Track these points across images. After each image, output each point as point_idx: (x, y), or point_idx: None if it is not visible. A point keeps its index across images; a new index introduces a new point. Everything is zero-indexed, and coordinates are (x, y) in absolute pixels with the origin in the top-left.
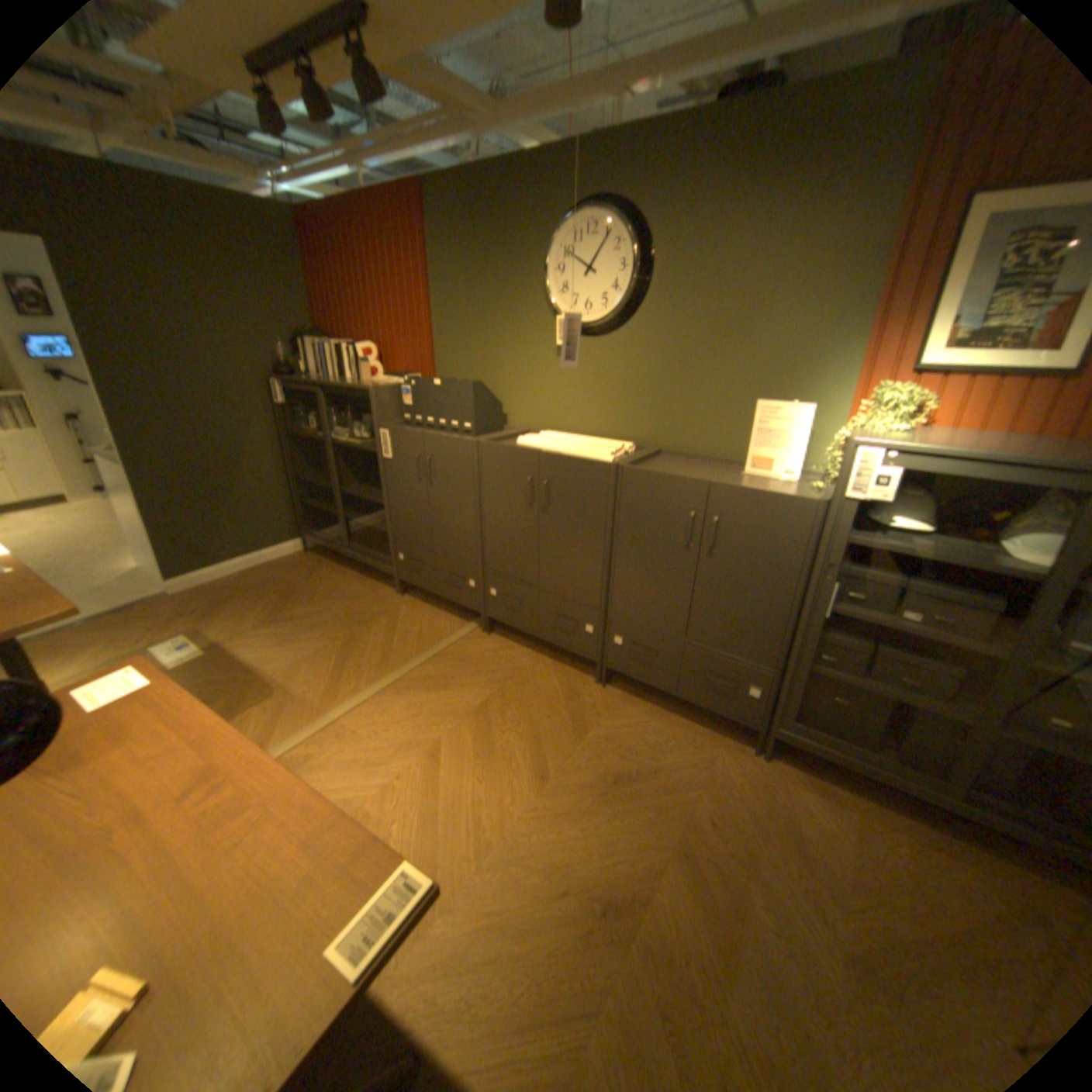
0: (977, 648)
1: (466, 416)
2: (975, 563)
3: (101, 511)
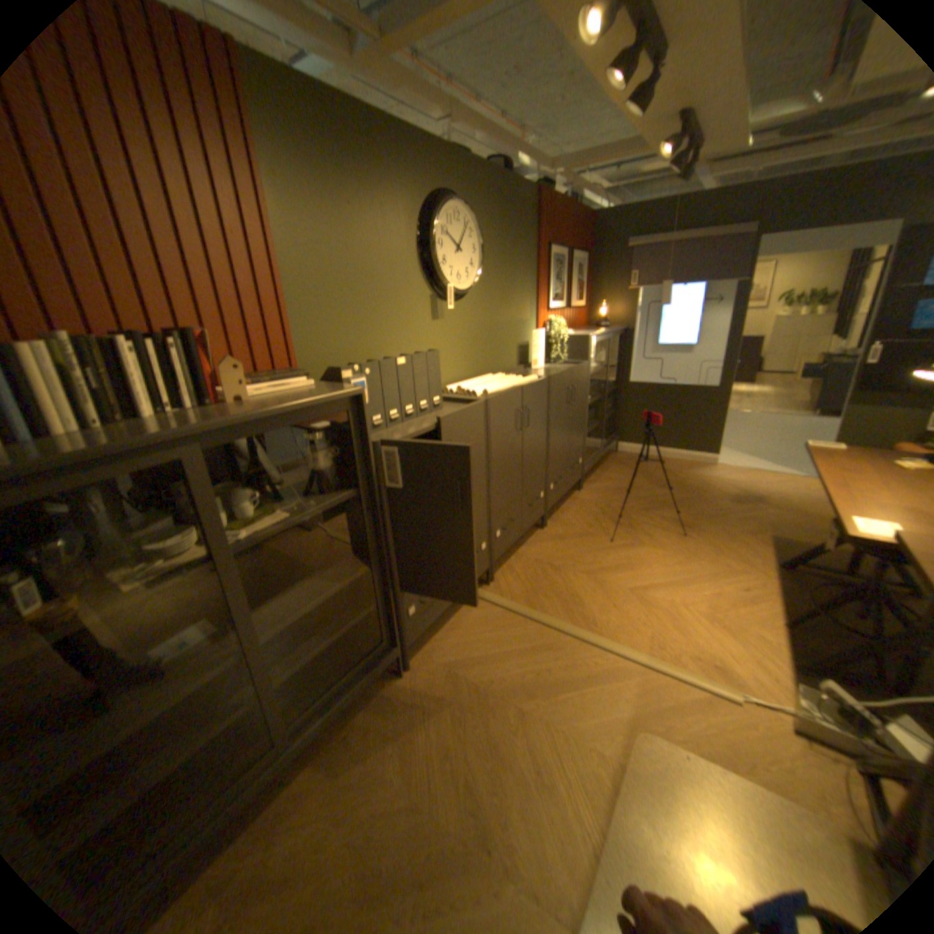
0: (598, 398)
1: (436, 389)
2: (597, 370)
3: None
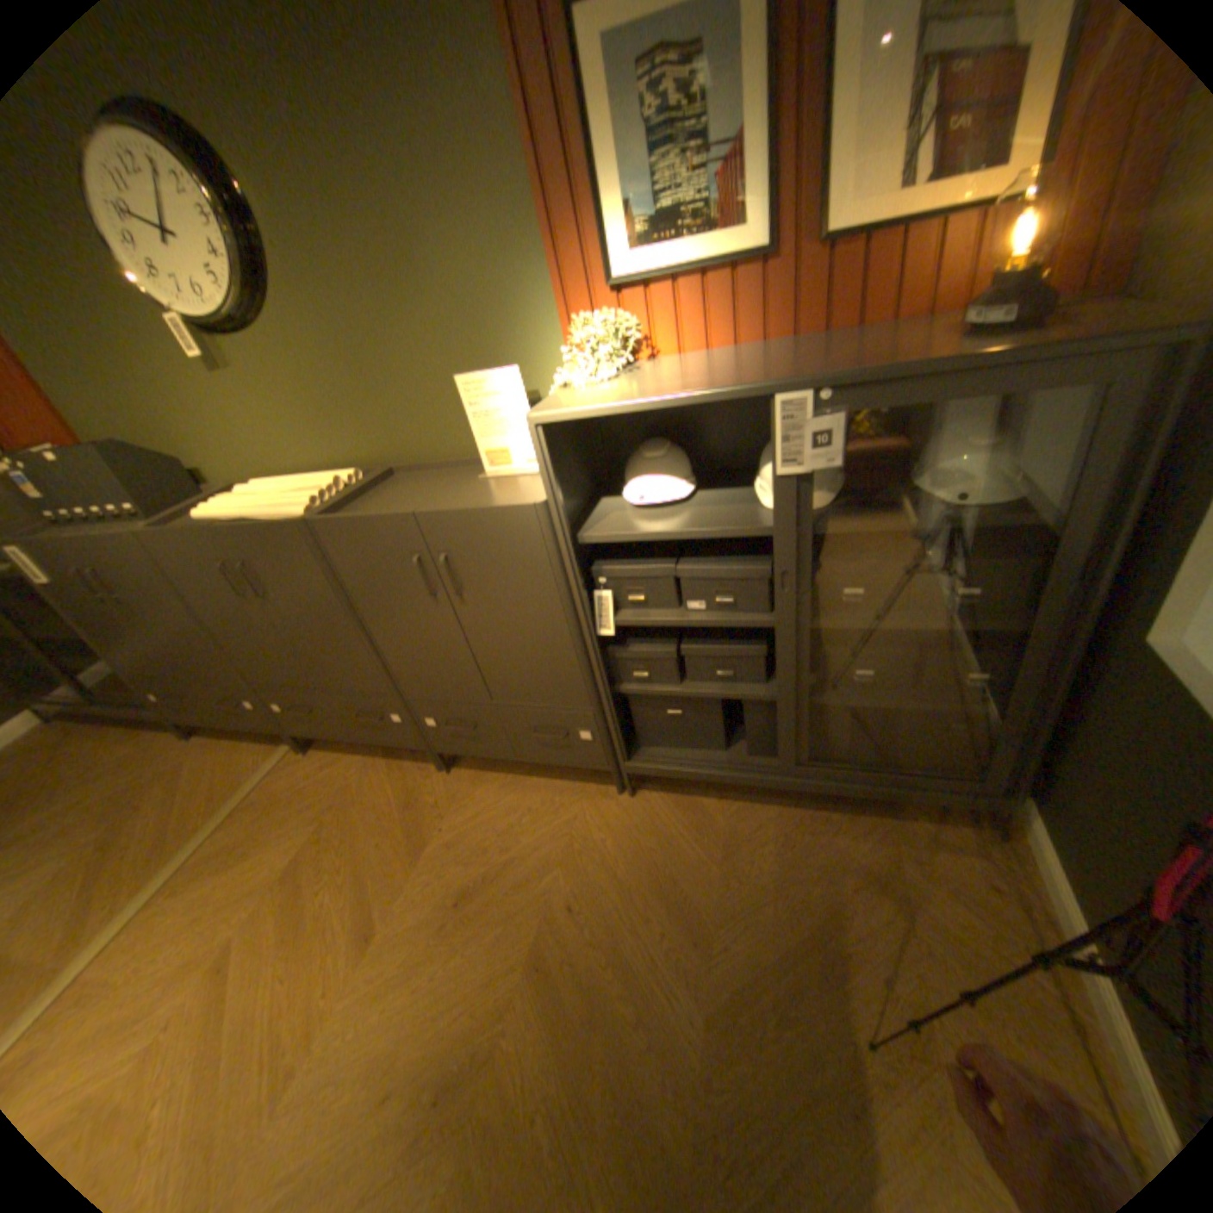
0: (761, 623)
1: (117, 494)
2: (723, 531)
3: None
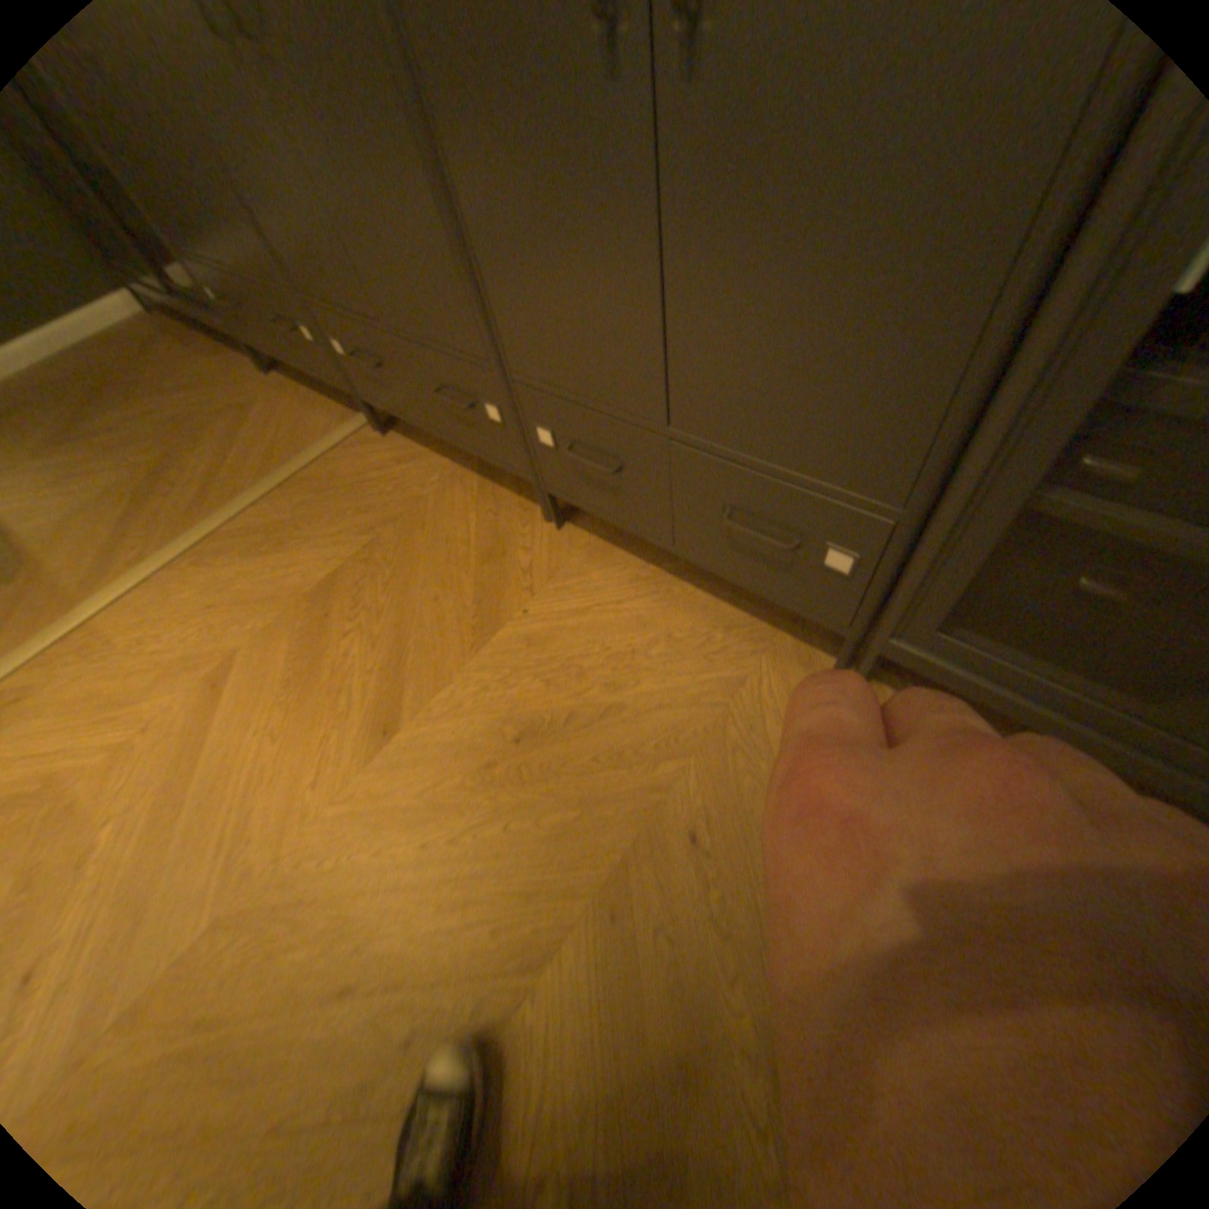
0: None
1: None
2: None
3: None
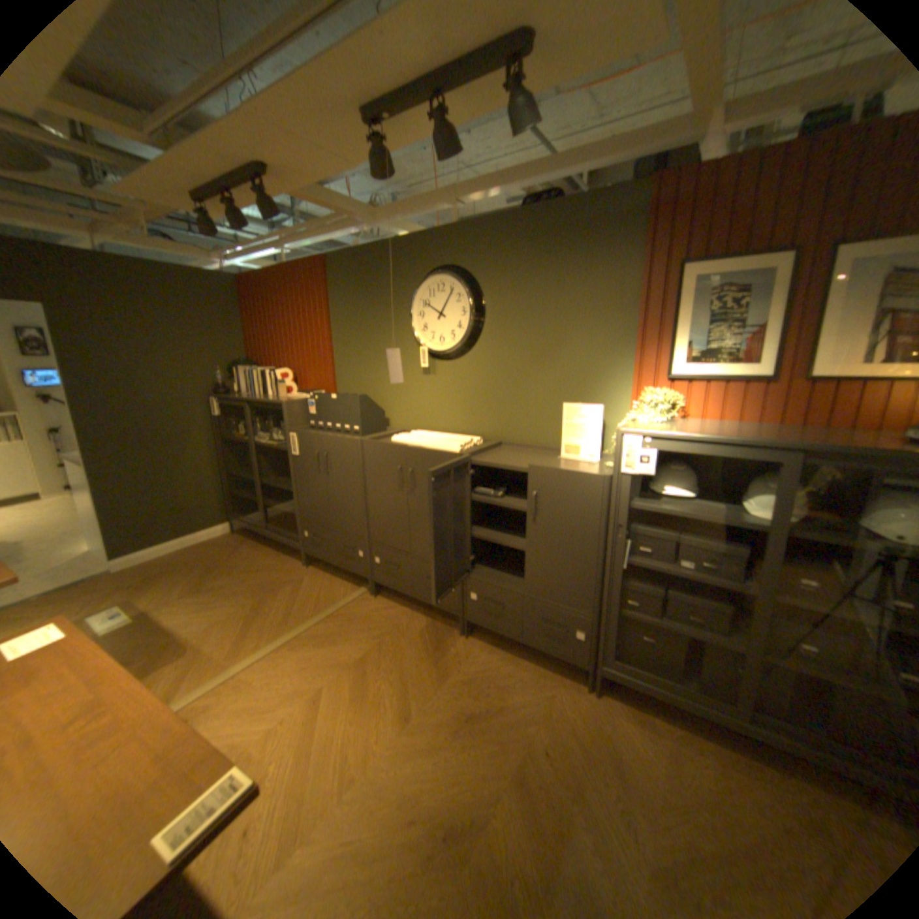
0: (735, 588)
1: (355, 421)
2: (721, 520)
3: (68, 505)
